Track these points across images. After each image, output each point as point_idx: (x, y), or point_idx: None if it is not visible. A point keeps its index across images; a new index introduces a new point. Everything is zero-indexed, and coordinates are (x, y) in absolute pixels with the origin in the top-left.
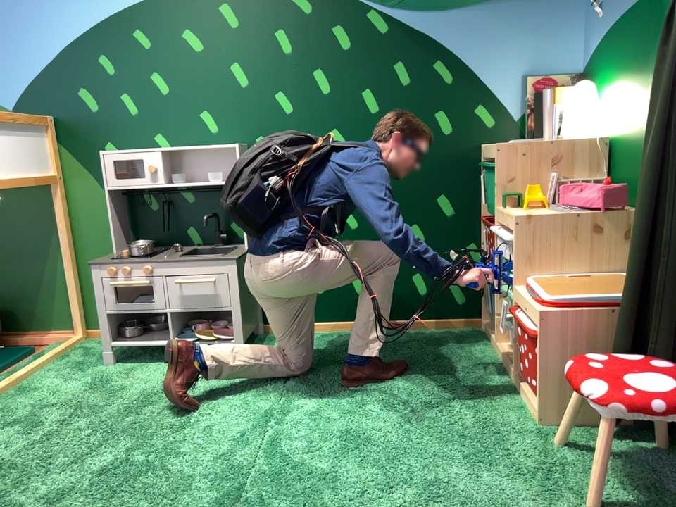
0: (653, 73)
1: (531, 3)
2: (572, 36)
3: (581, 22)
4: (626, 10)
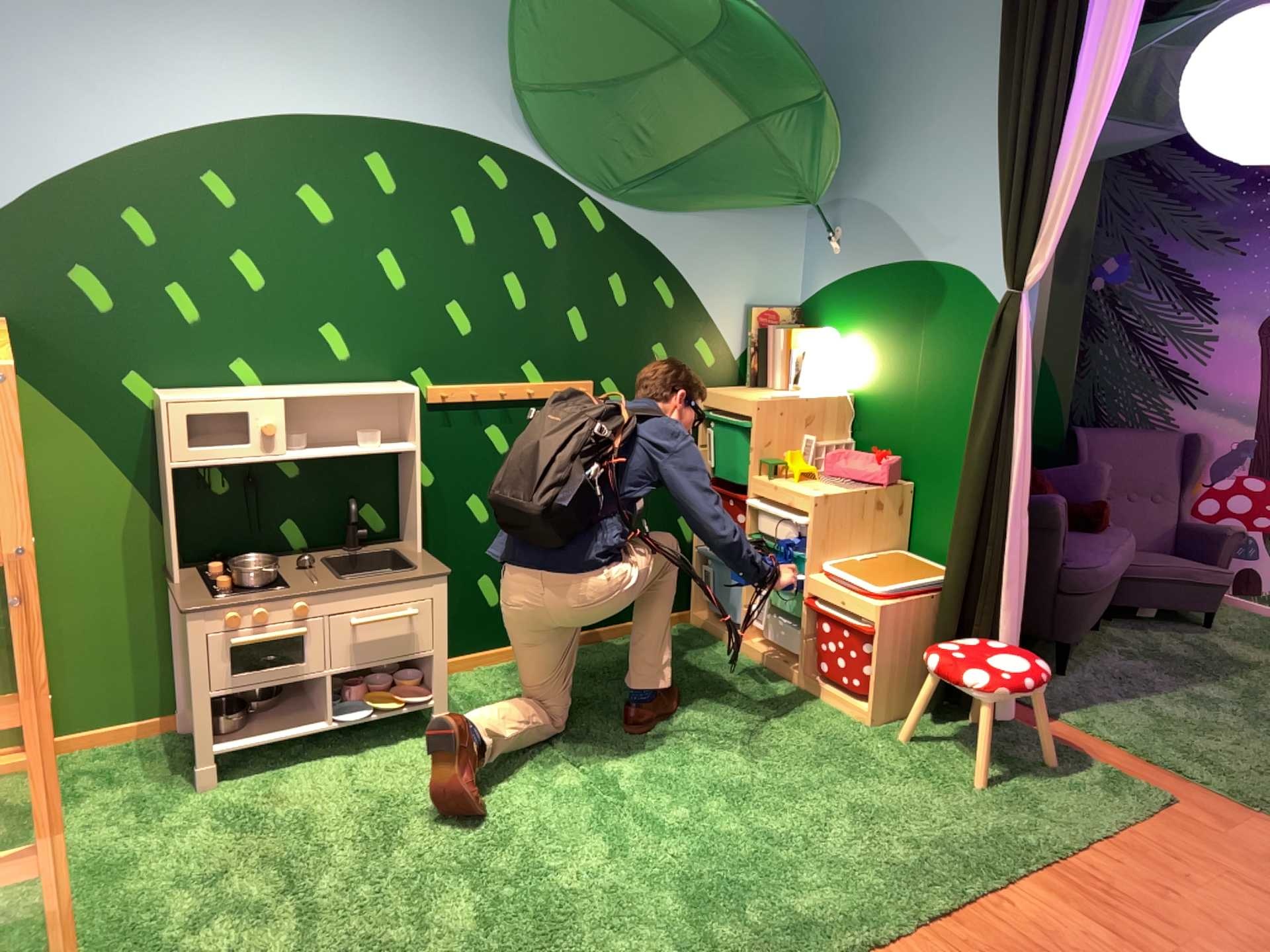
0: (917, 348)
1: (755, 223)
2: (789, 266)
3: (799, 252)
4: (877, 269)
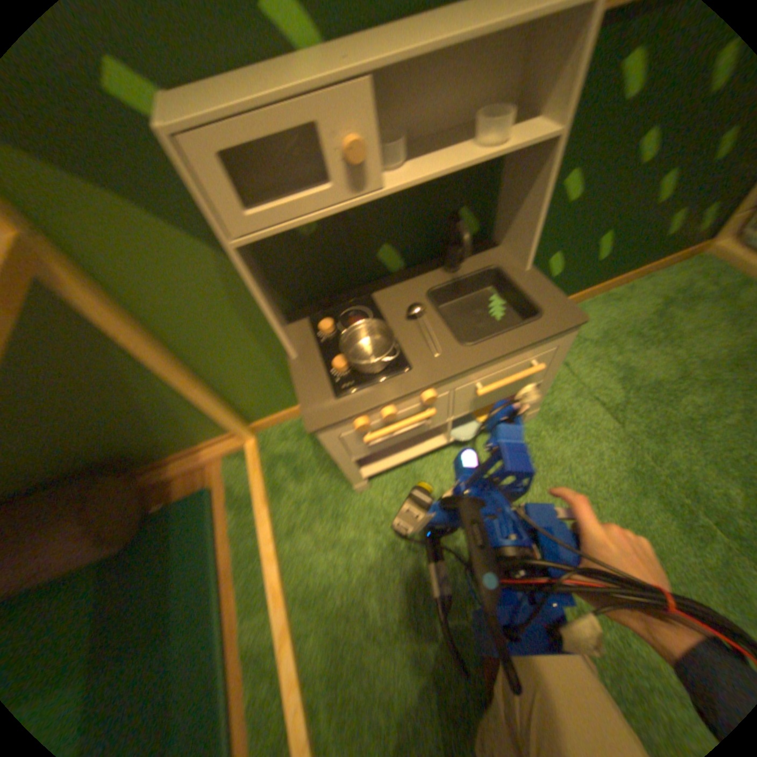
0: None
1: None
2: None
3: None
4: None
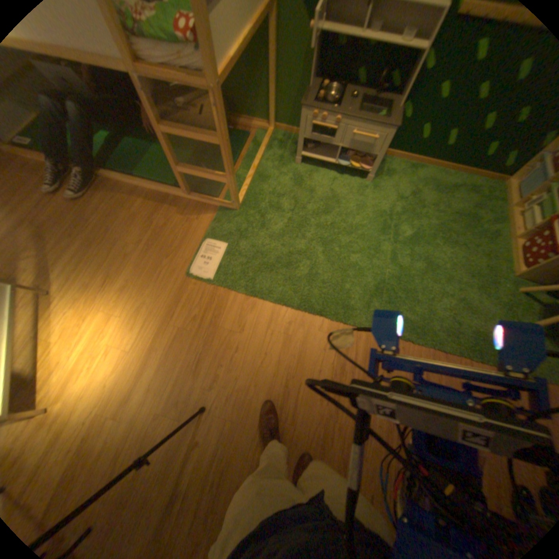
0: None
1: None
2: None
3: None
4: None
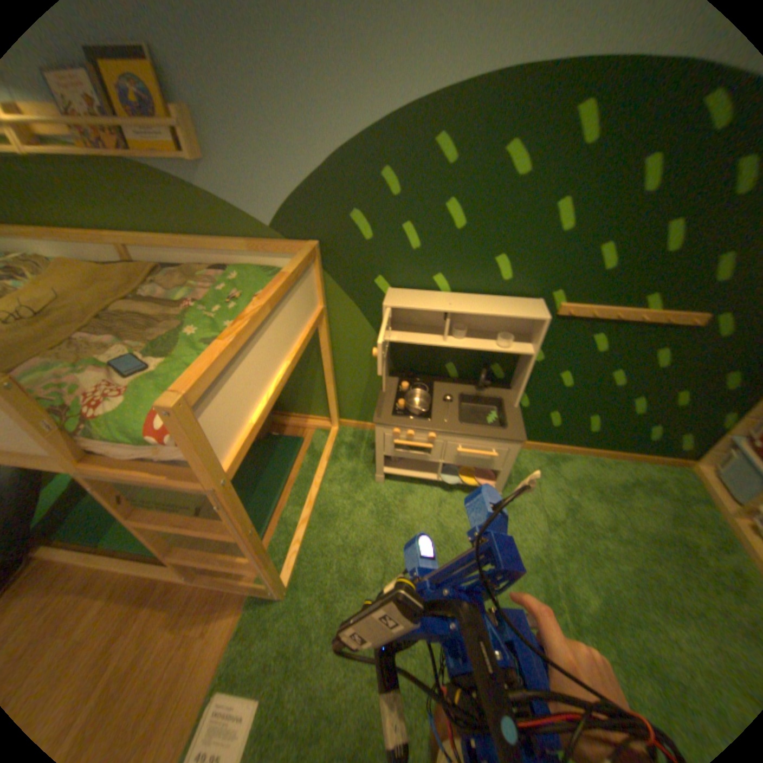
0: None
1: None
2: None
3: None
4: None
